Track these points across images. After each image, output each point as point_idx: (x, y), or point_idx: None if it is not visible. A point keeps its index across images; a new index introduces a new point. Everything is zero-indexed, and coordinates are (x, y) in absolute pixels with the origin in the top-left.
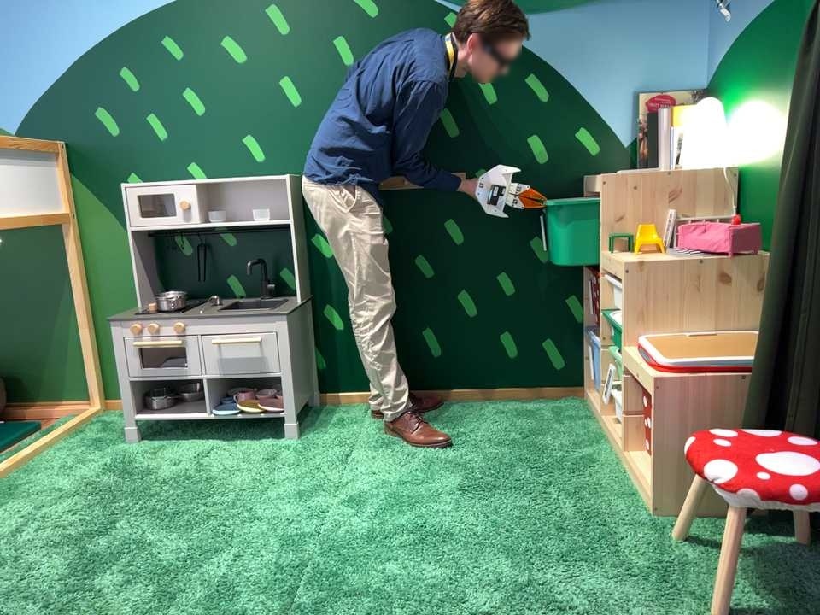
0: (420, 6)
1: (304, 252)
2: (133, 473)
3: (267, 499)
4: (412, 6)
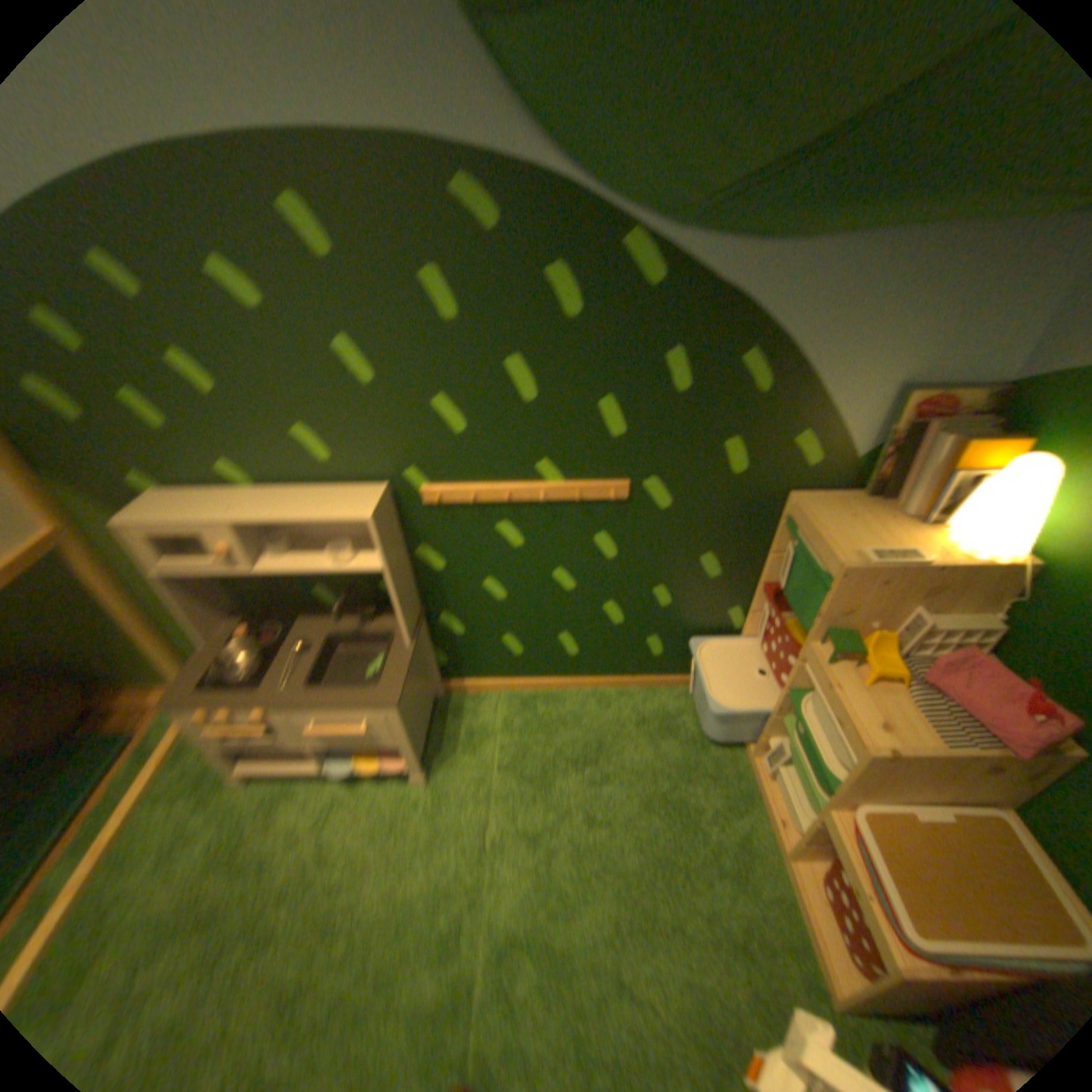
0: (583, 210)
1: (410, 564)
2: (245, 865)
3: (402, 947)
4: (566, 210)
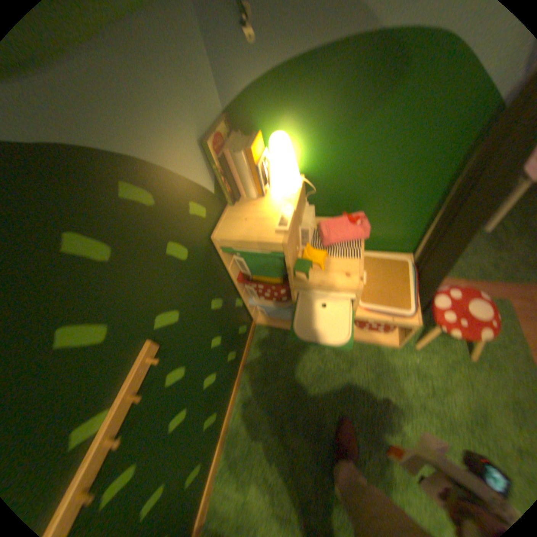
0: None
1: None
2: None
3: None
4: None
